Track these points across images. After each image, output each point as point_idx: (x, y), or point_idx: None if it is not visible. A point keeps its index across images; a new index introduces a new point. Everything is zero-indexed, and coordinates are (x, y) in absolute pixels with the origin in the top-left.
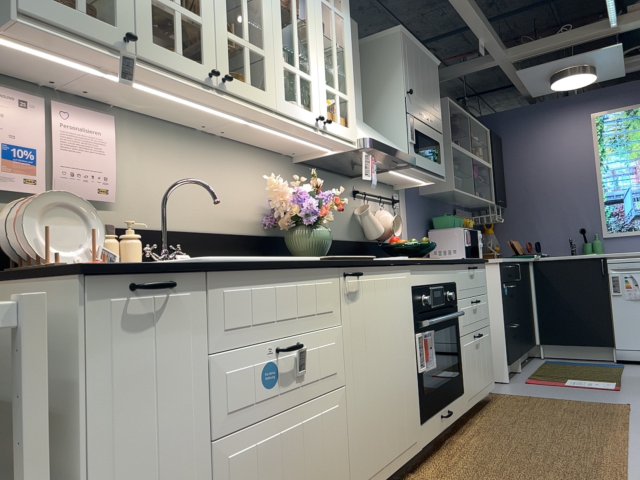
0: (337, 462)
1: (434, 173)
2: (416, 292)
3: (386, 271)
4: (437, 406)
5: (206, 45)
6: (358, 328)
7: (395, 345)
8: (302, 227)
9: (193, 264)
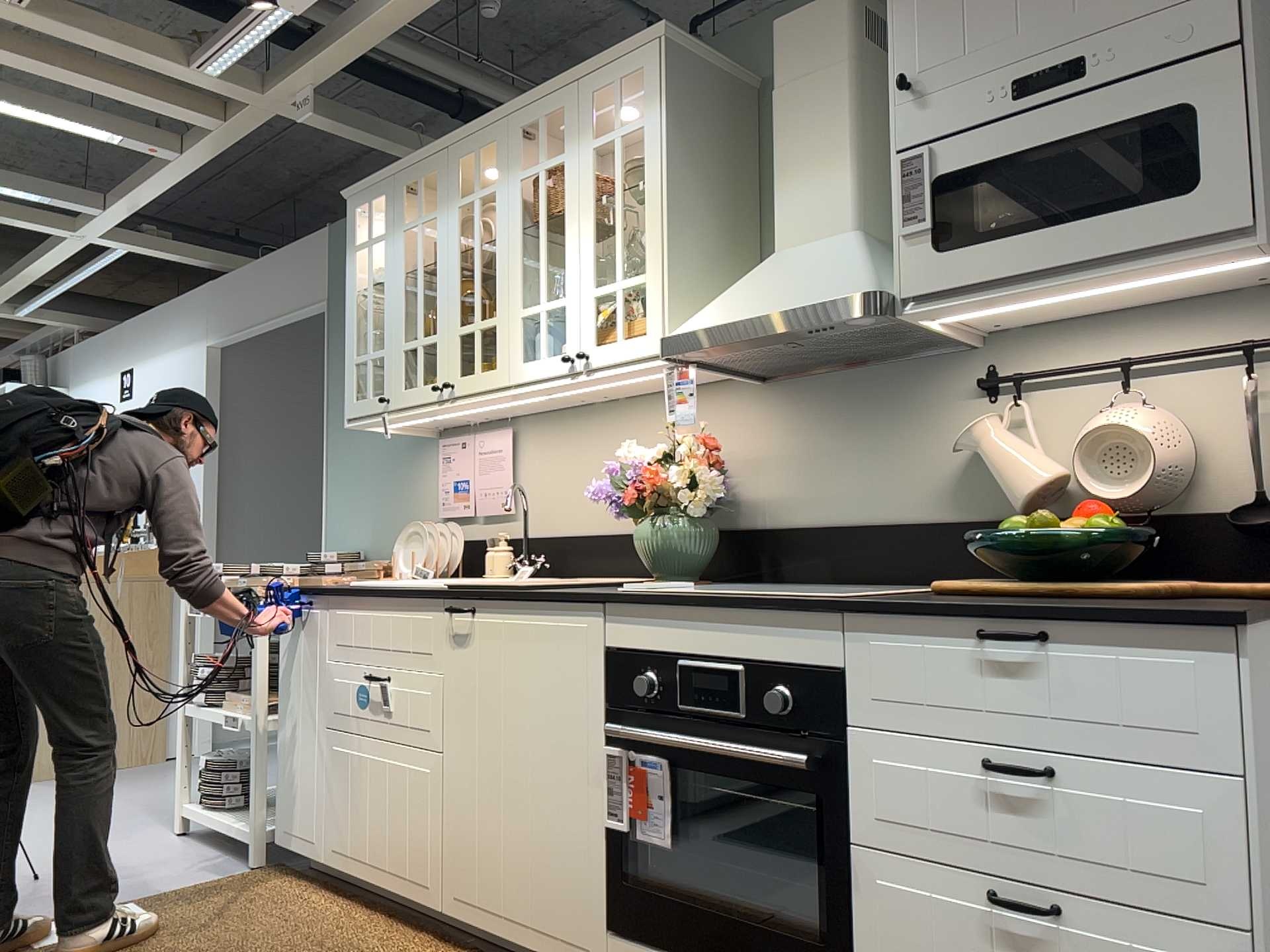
0: (424, 836)
1: (1126, 255)
2: (616, 661)
3: (529, 610)
4: (683, 946)
5: (438, 359)
6: (465, 687)
7: (539, 741)
8: (641, 521)
9: (318, 589)
